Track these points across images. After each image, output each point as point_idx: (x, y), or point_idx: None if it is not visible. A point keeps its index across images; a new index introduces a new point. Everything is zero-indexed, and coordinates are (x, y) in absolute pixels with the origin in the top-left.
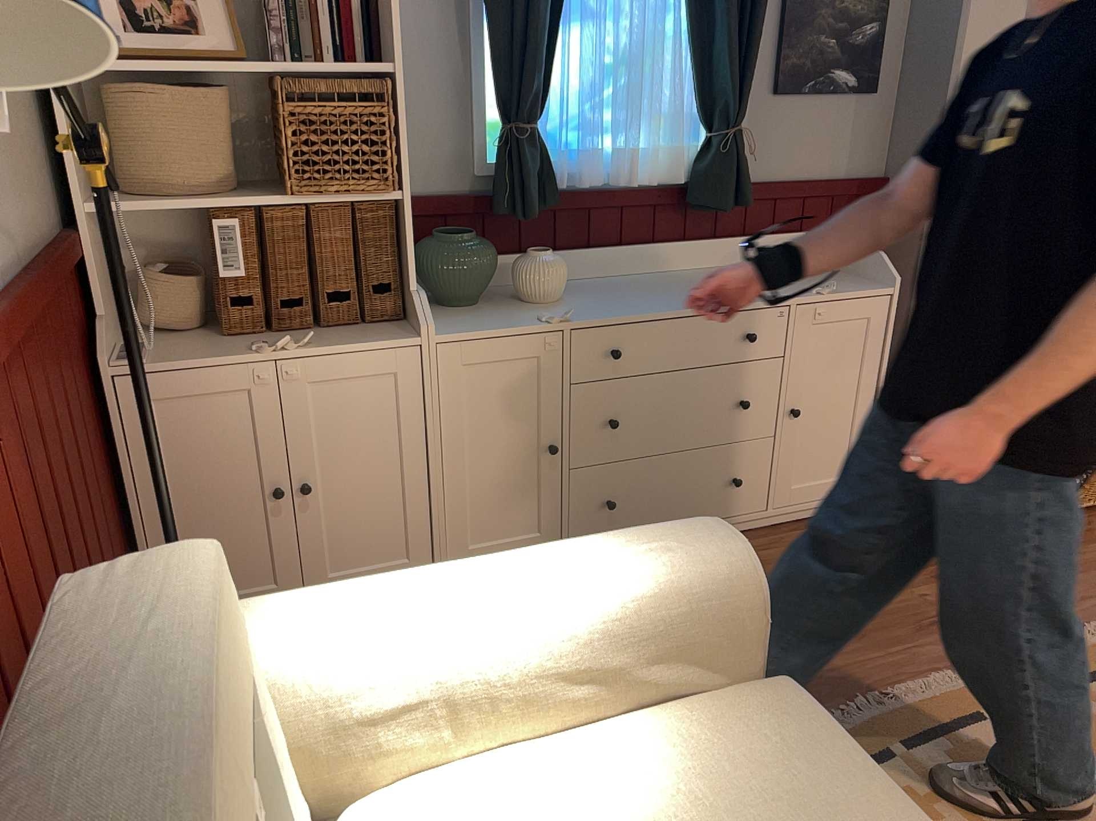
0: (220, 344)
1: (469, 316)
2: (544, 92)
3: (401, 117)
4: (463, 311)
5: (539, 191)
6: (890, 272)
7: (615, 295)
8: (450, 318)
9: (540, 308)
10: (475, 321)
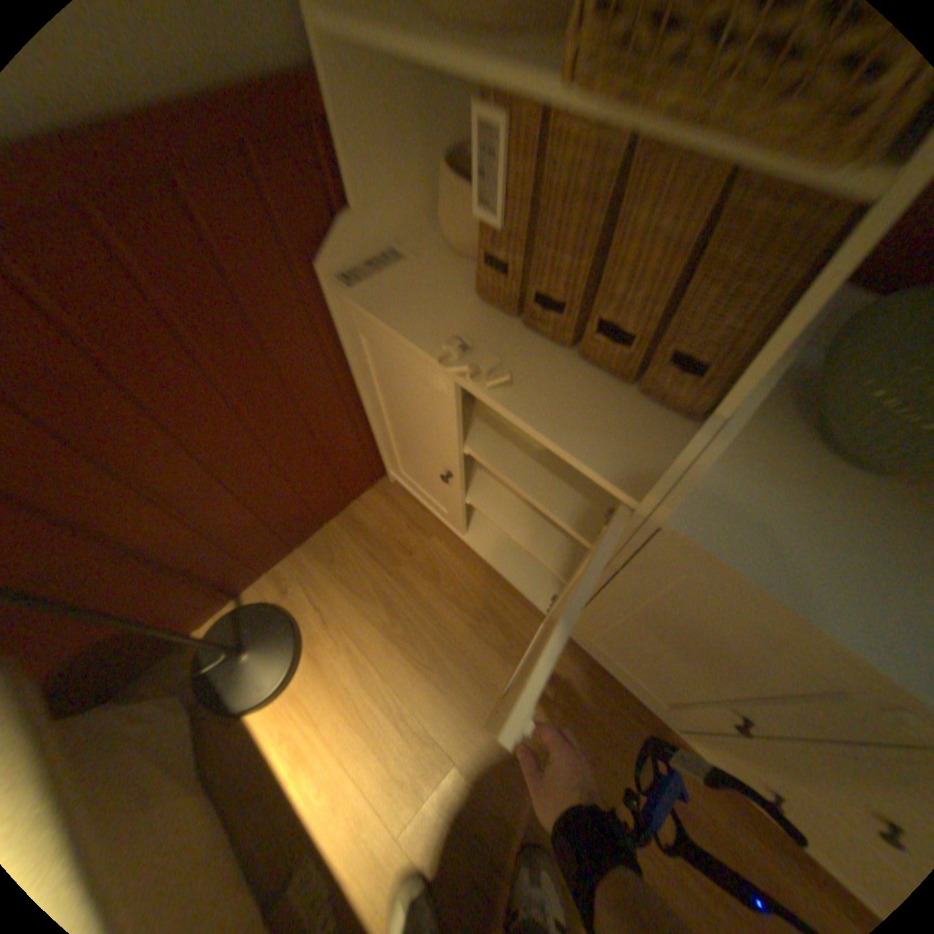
0: (458, 305)
1: (829, 509)
2: None
3: None
4: (841, 482)
5: None
6: None
7: None
8: (786, 486)
9: None
10: (815, 538)
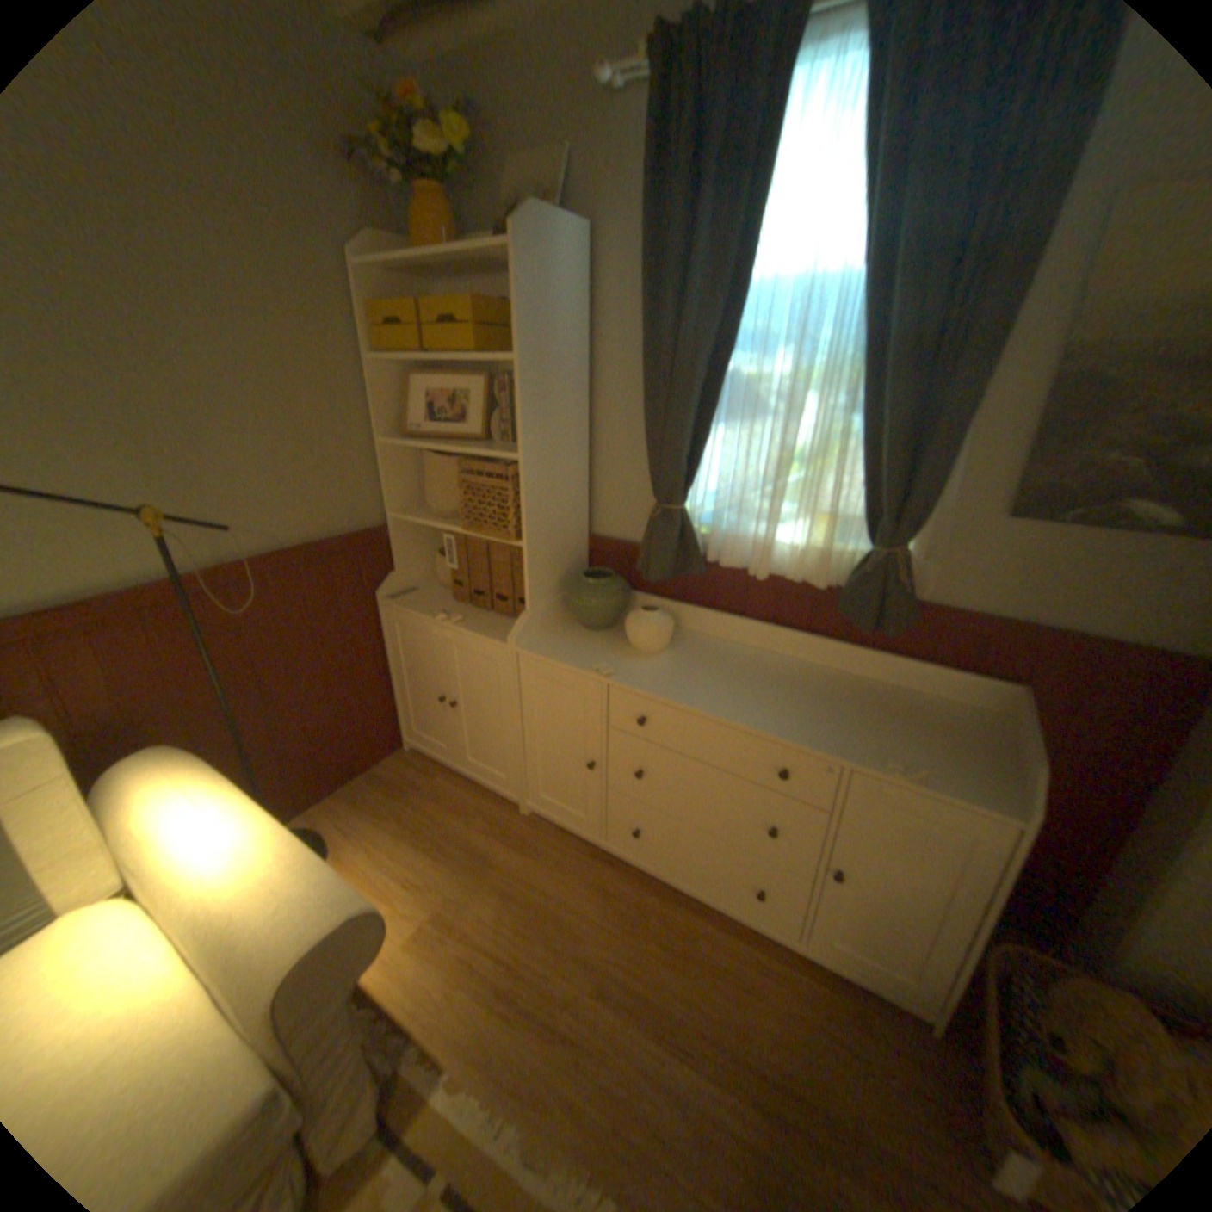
0: (442, 603)
1: (573, 640)
2: (689, 480)
3: (524, 491)
4: (581, 634)
5: (676, 560)
6: (1042, 800)
7: (705, 669)
8: (561, 637)
9: (625, 655)
10: (565, 646)
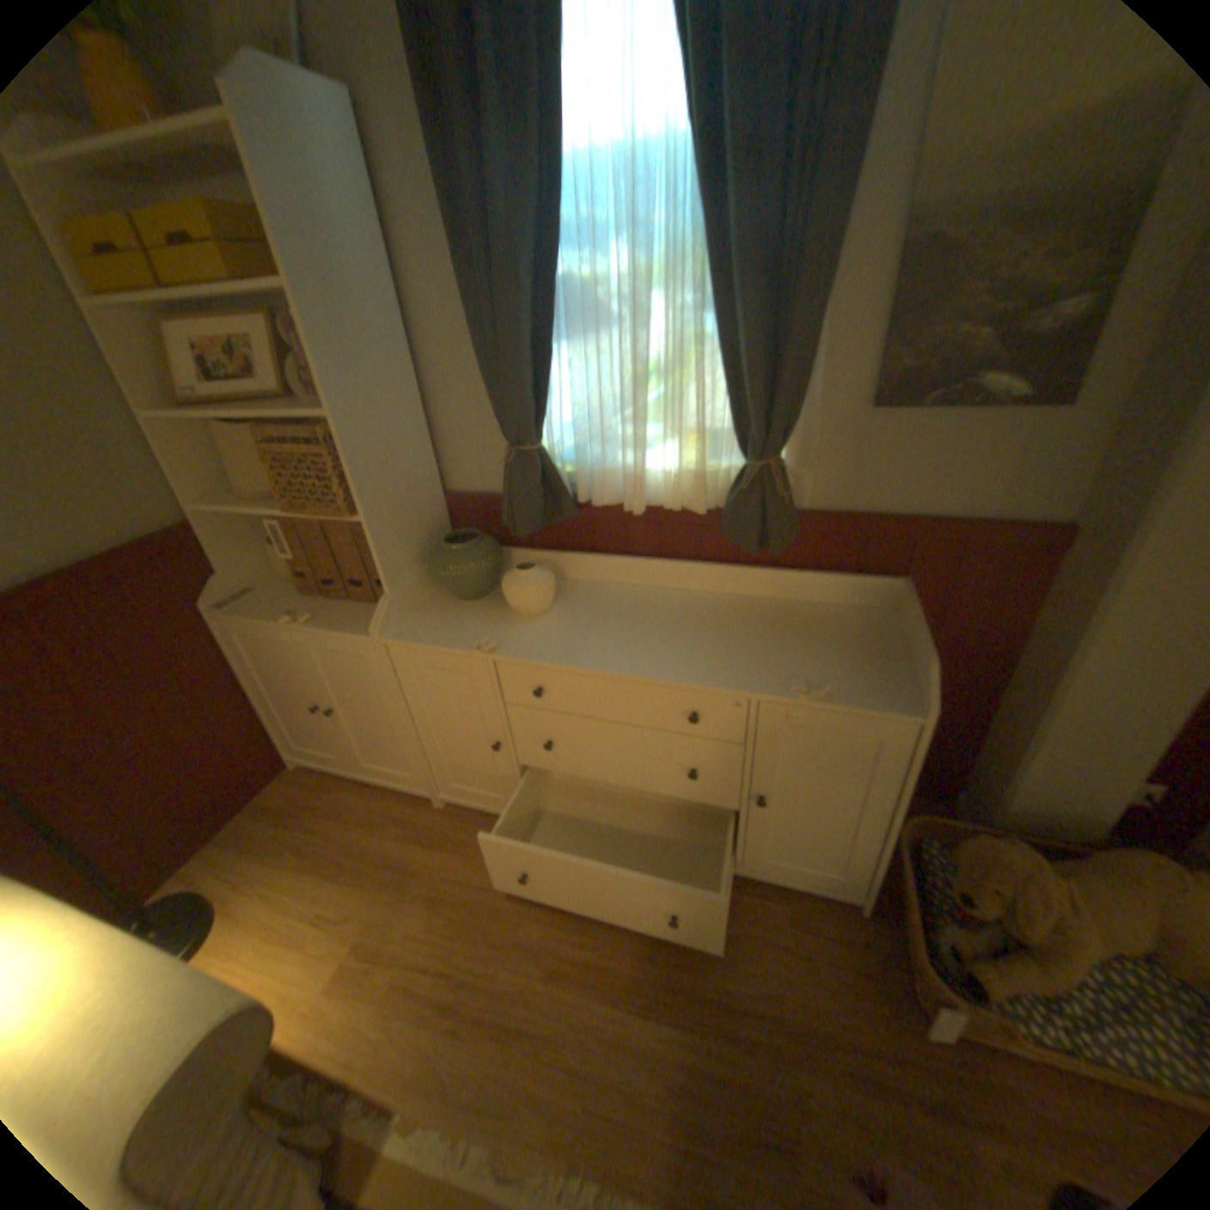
0: (286, 600)
1: (448, 616)
2: (540, 413)
3: (345, 454)
4: (456, 607)
5: (544, 507)
6: (935, 691)
7: (597, 620)
8: (433, 615)
9: (509, 622)
10: (439, 625)
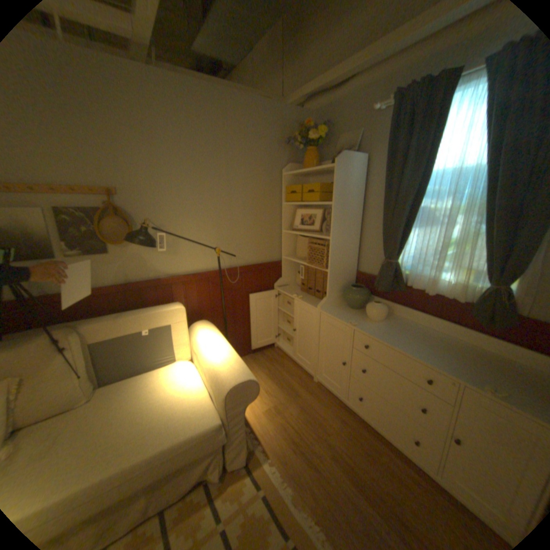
0: (296, 291)
1: (344, 311)
2: (400, 250)
3: (331, 251)
4: (347, 310)
5: (392, 283)
6: None
7: (400, 332)
8: (339, 309)
9: (365, 320)
10: (340, 313)
